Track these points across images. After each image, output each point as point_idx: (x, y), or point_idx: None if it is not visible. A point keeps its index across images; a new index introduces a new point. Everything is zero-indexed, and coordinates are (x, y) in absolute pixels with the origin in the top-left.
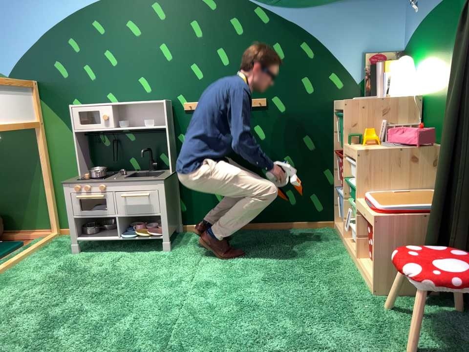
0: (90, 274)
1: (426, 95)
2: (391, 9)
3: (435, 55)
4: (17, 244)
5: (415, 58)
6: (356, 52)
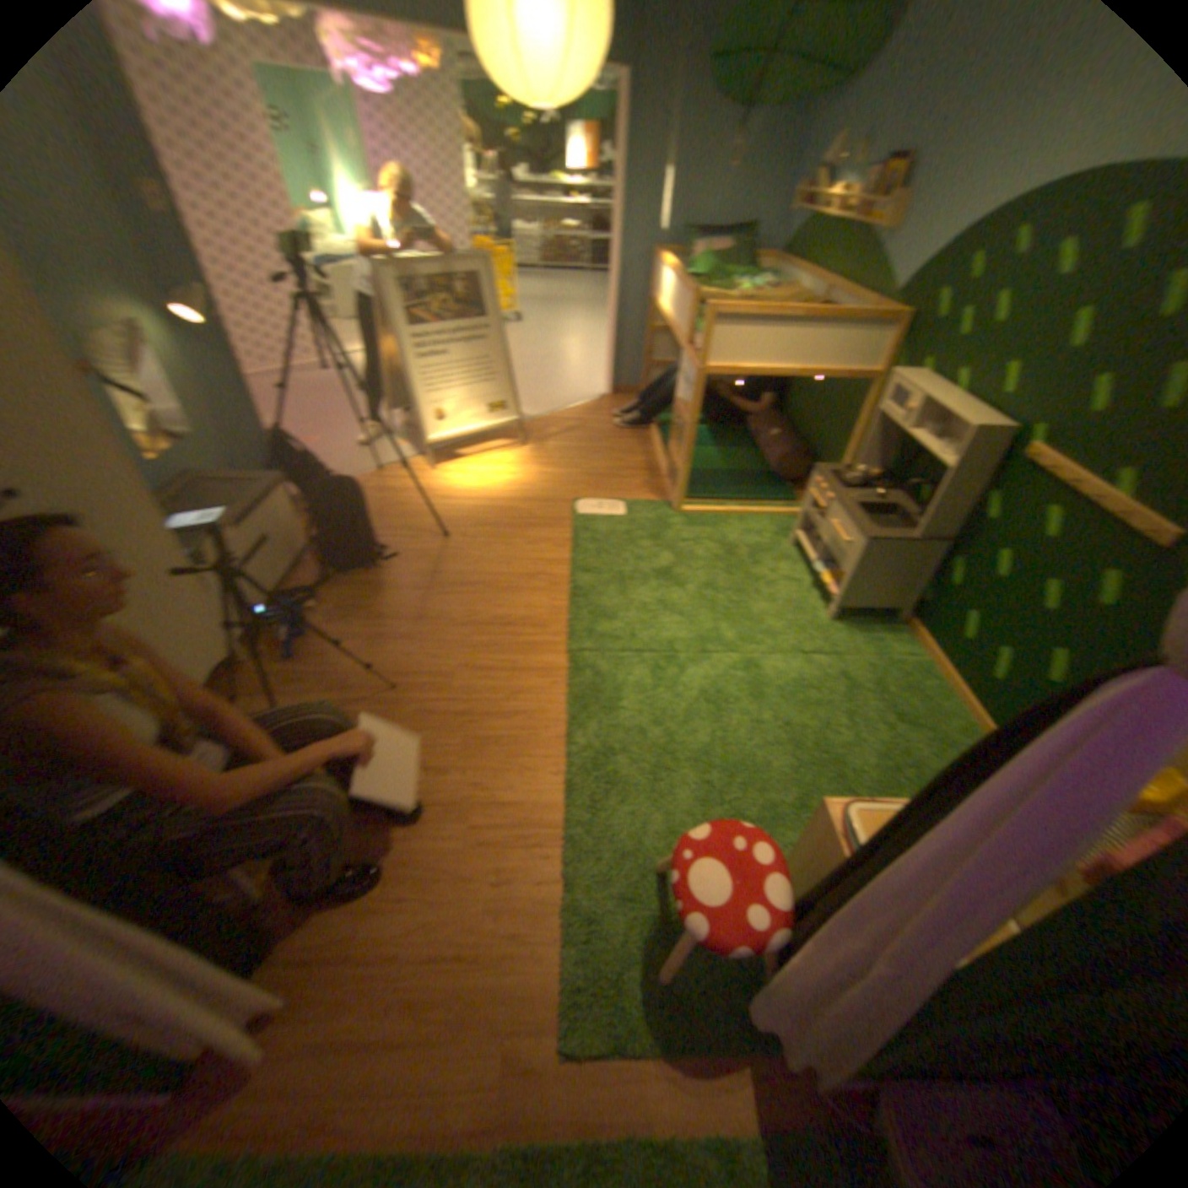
0: (752, 571)
1: None
2: None
3: None
4: (791, 500)
5: None
6: None
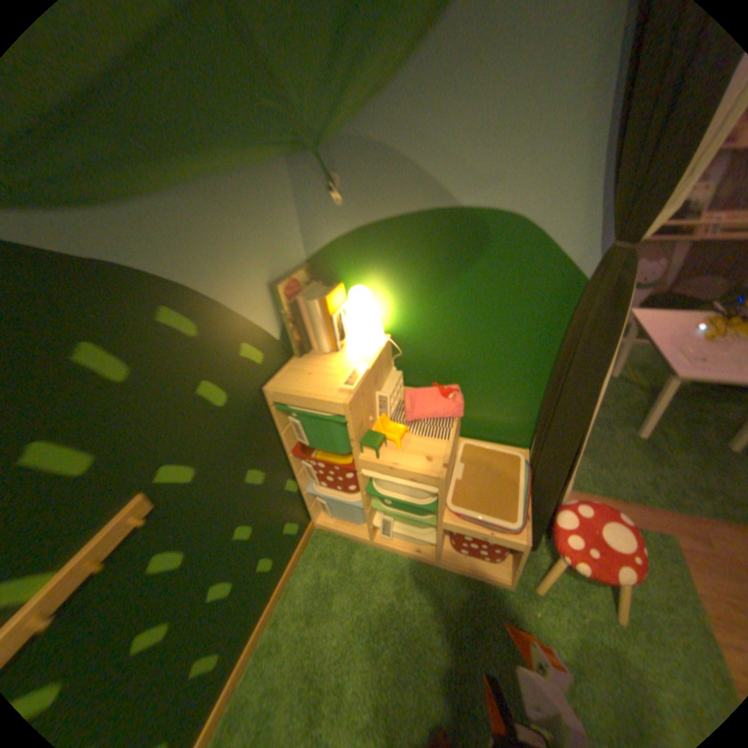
0: None
1: (399, 335)
2: (280, 189)
3: (416, 288)
4: None
5: (354, 281)
6: (263, 286)
